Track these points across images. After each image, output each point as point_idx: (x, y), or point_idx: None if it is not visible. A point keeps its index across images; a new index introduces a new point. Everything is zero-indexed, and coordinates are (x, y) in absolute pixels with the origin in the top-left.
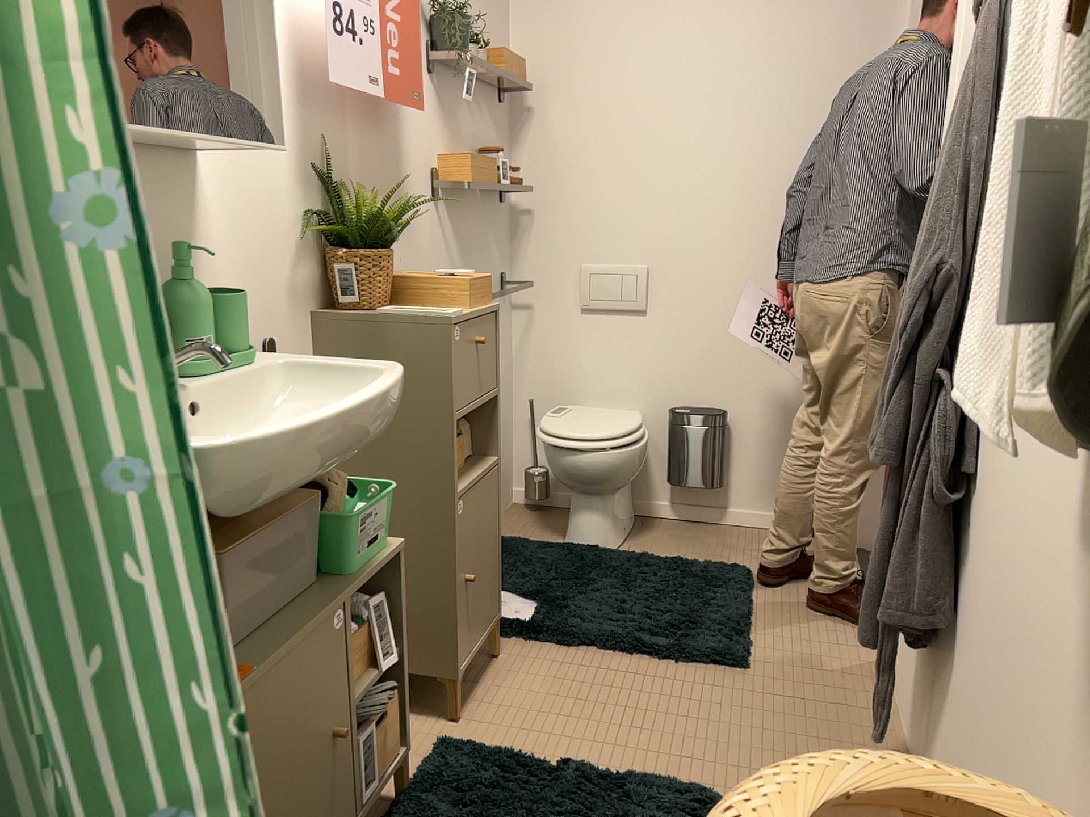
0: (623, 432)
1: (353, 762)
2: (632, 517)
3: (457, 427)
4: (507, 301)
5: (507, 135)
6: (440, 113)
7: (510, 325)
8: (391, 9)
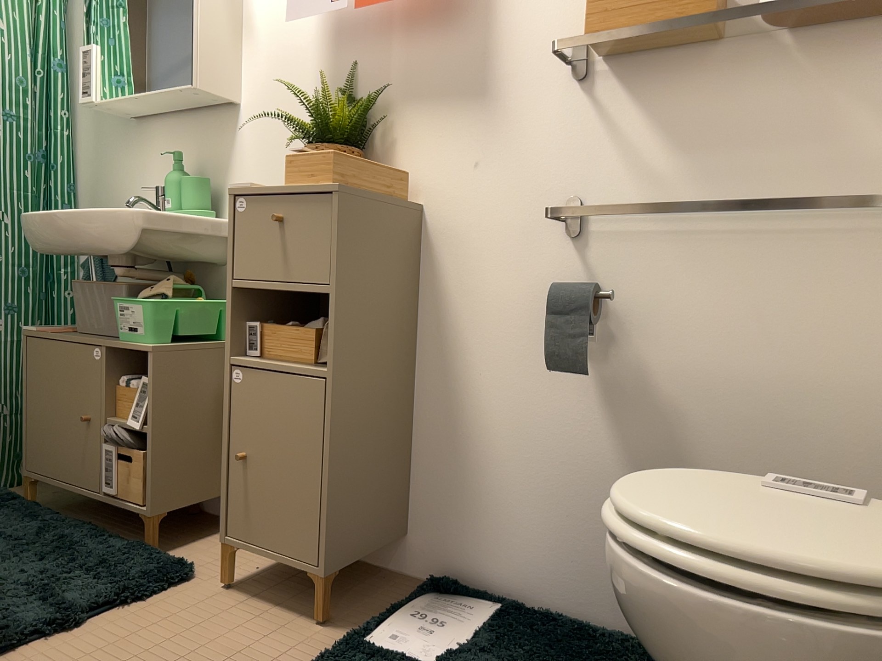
0: (664, 522)
1: (95, 453)
2: None
3: (233, 295)
4: None
5: None
6: None
7: None
8: None
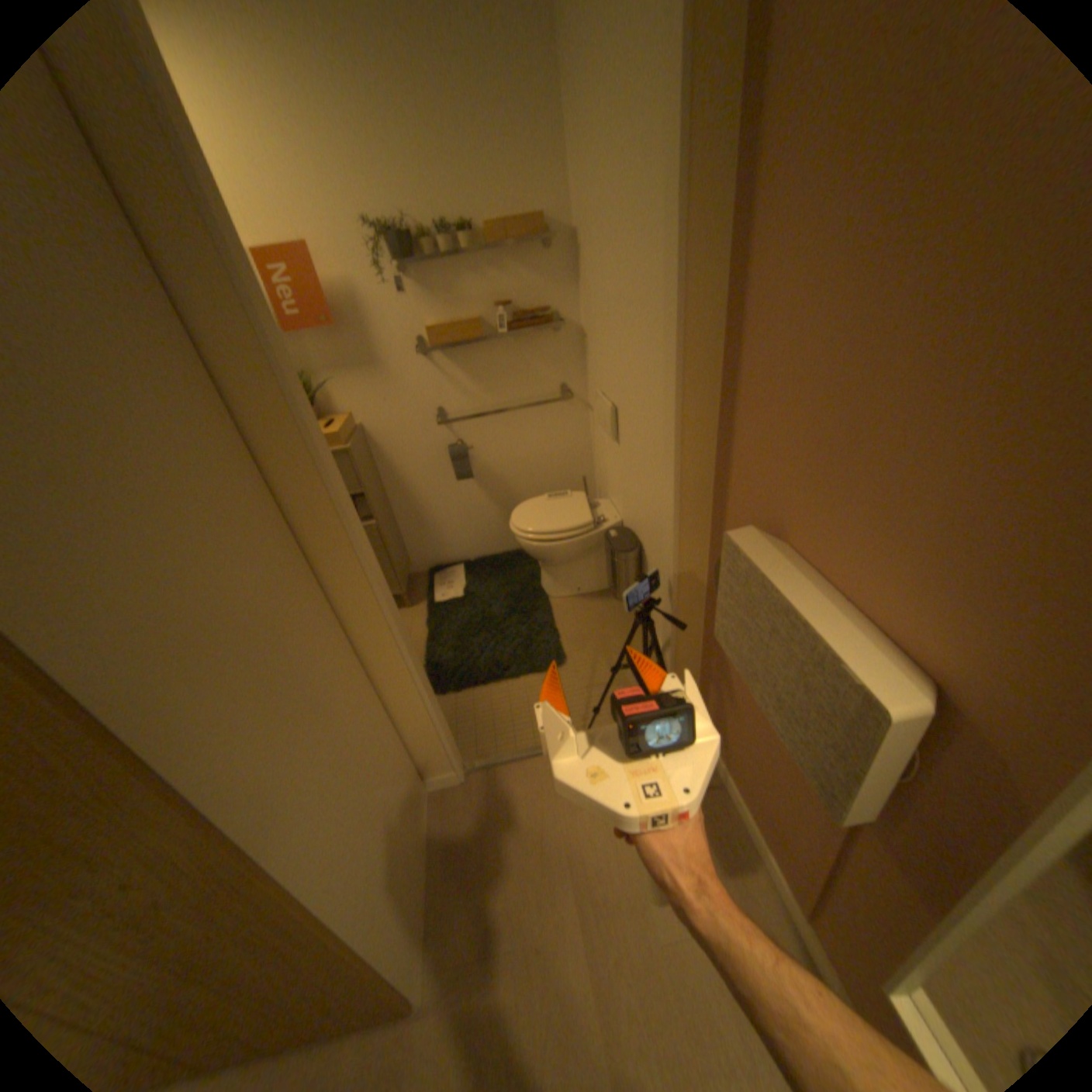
0: (534, 530)
1: None
2: (597, 584)
3: None
4: (571, 402)
5: (565, 266)
6: (419, 292)
7: (580, 419)
8: (270, 275)
